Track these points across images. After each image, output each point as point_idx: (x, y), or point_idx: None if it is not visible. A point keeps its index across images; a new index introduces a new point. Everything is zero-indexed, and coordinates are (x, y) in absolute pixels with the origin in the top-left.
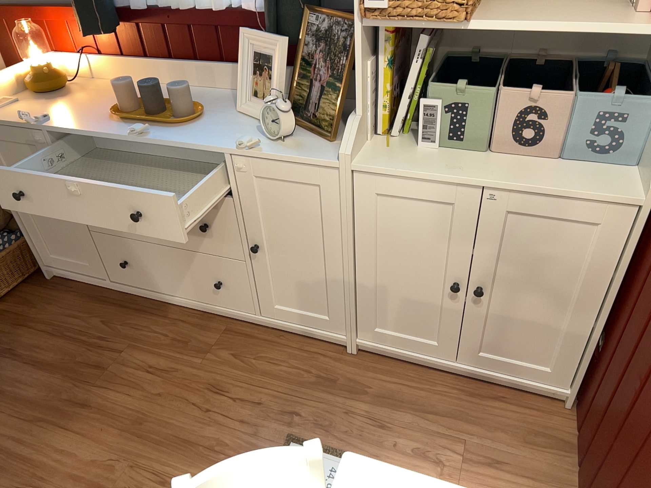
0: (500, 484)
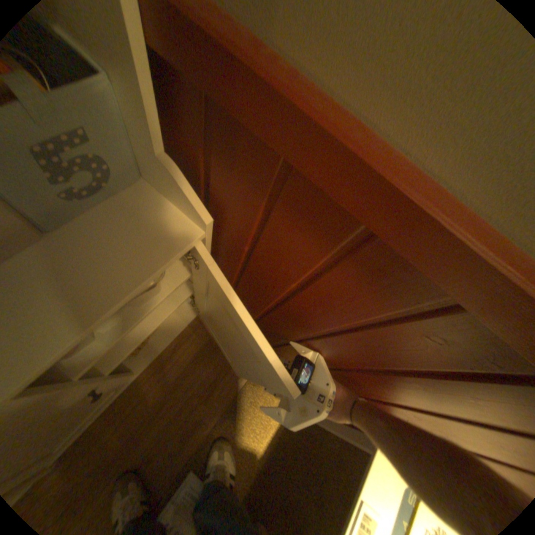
0: (231, 389)
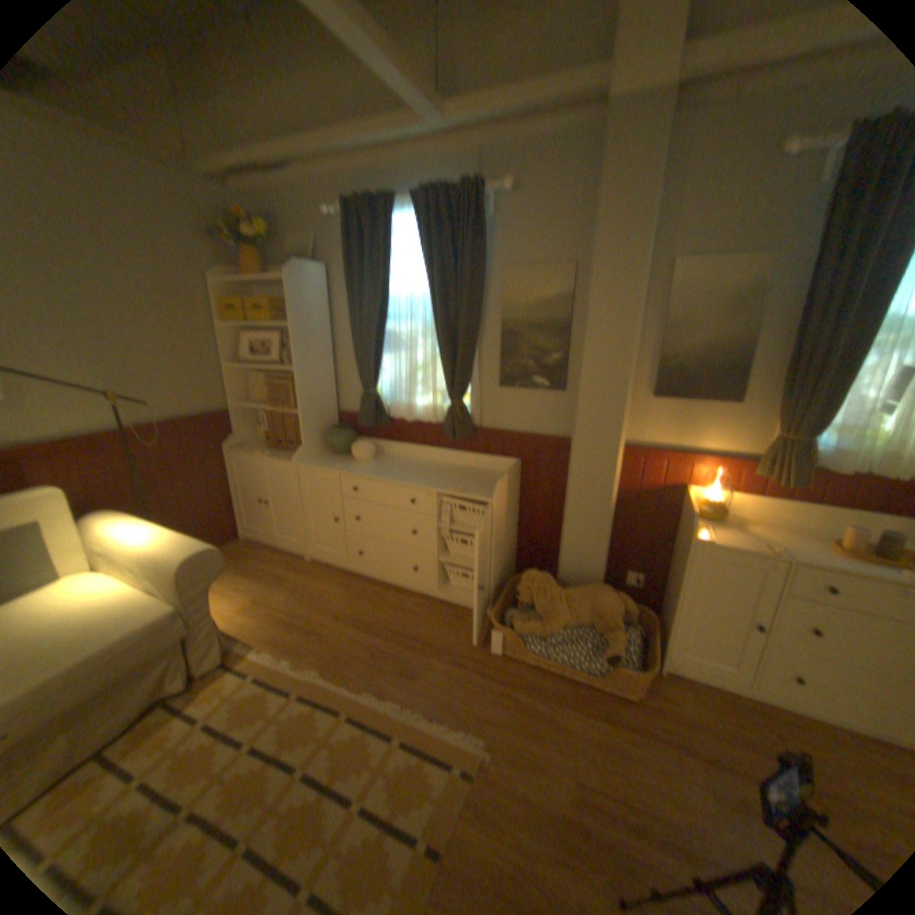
0: None
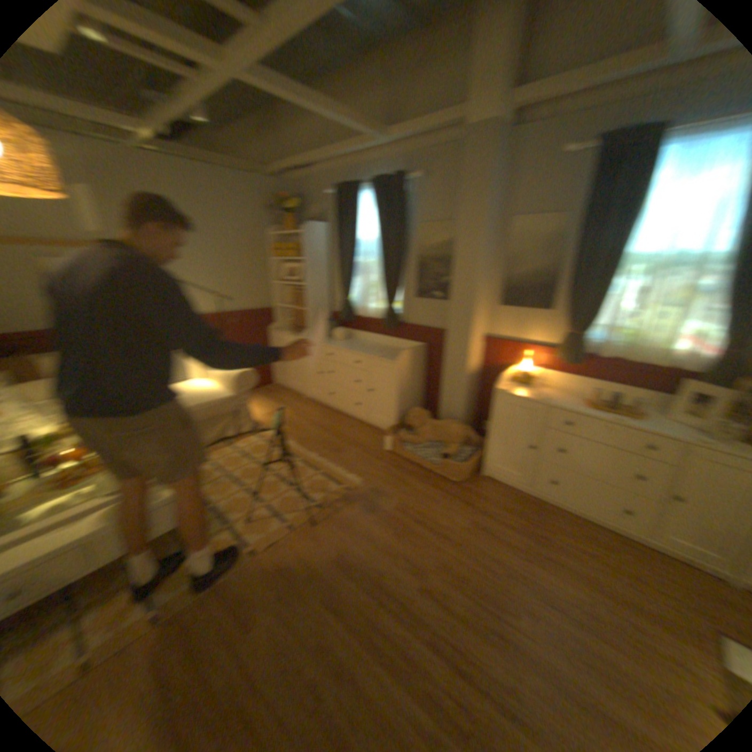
0: None
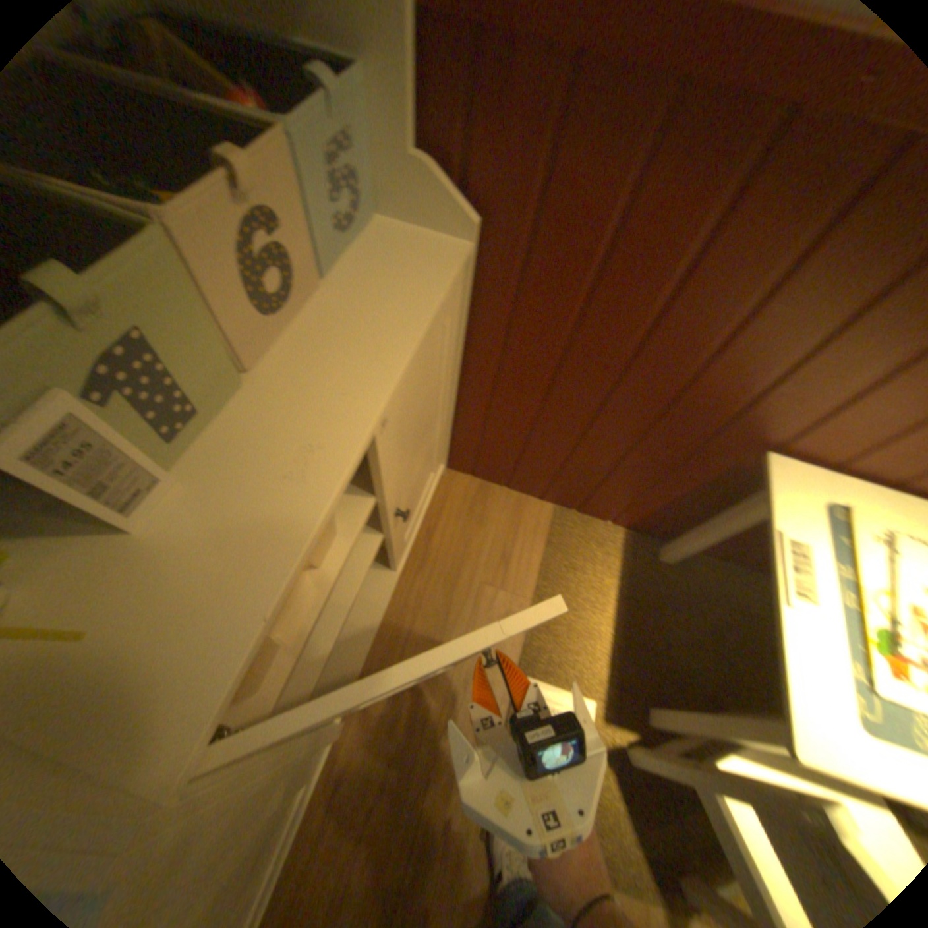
0: (529, 558)
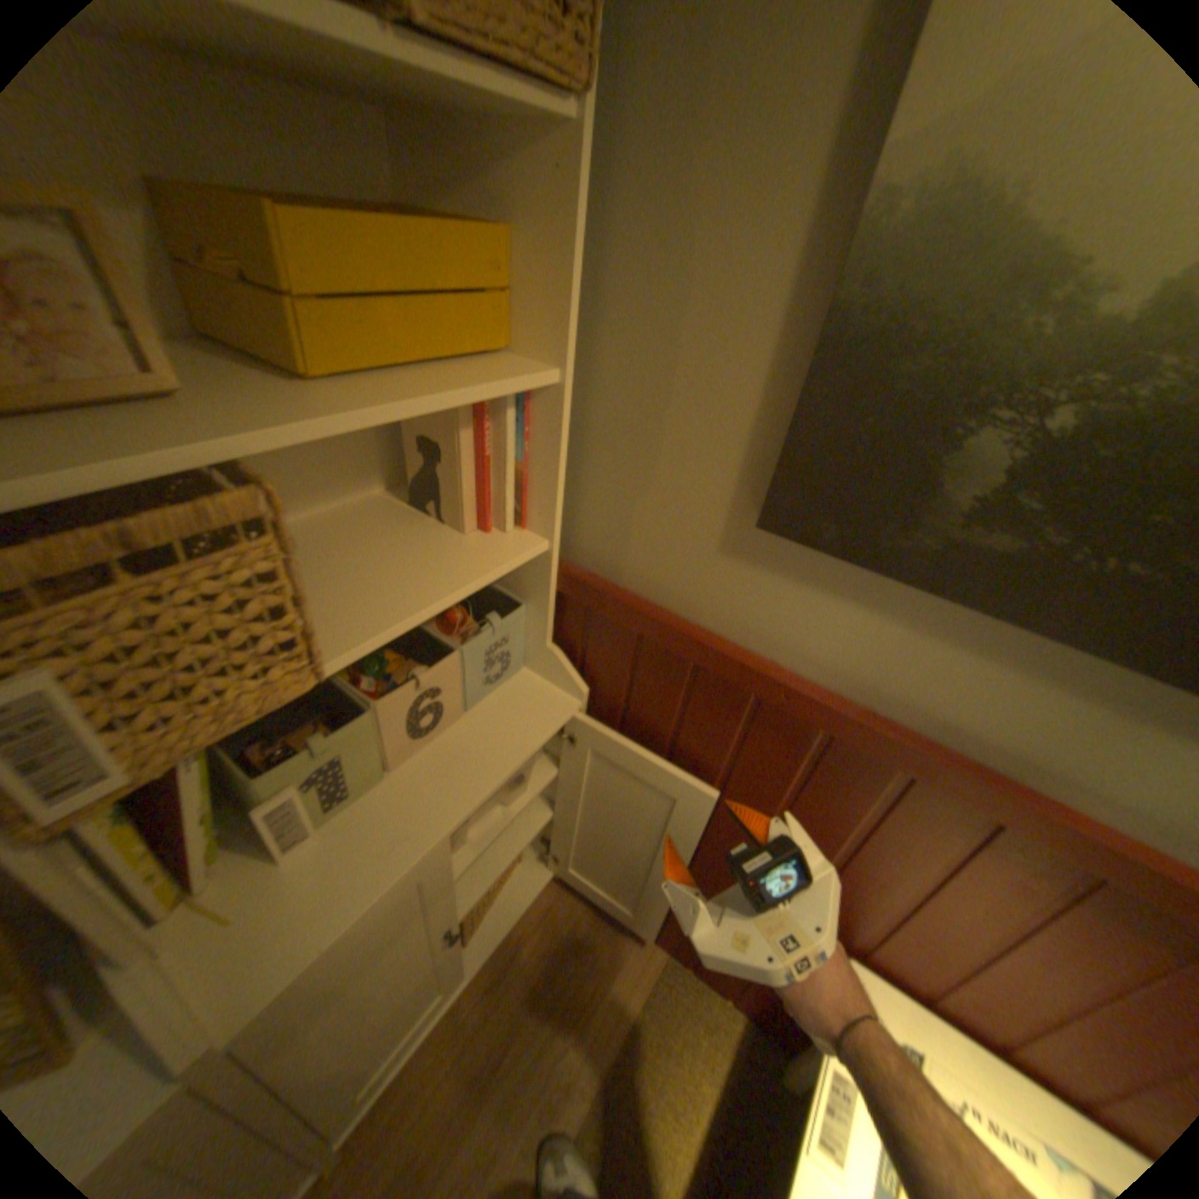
0: (619, 1019)
